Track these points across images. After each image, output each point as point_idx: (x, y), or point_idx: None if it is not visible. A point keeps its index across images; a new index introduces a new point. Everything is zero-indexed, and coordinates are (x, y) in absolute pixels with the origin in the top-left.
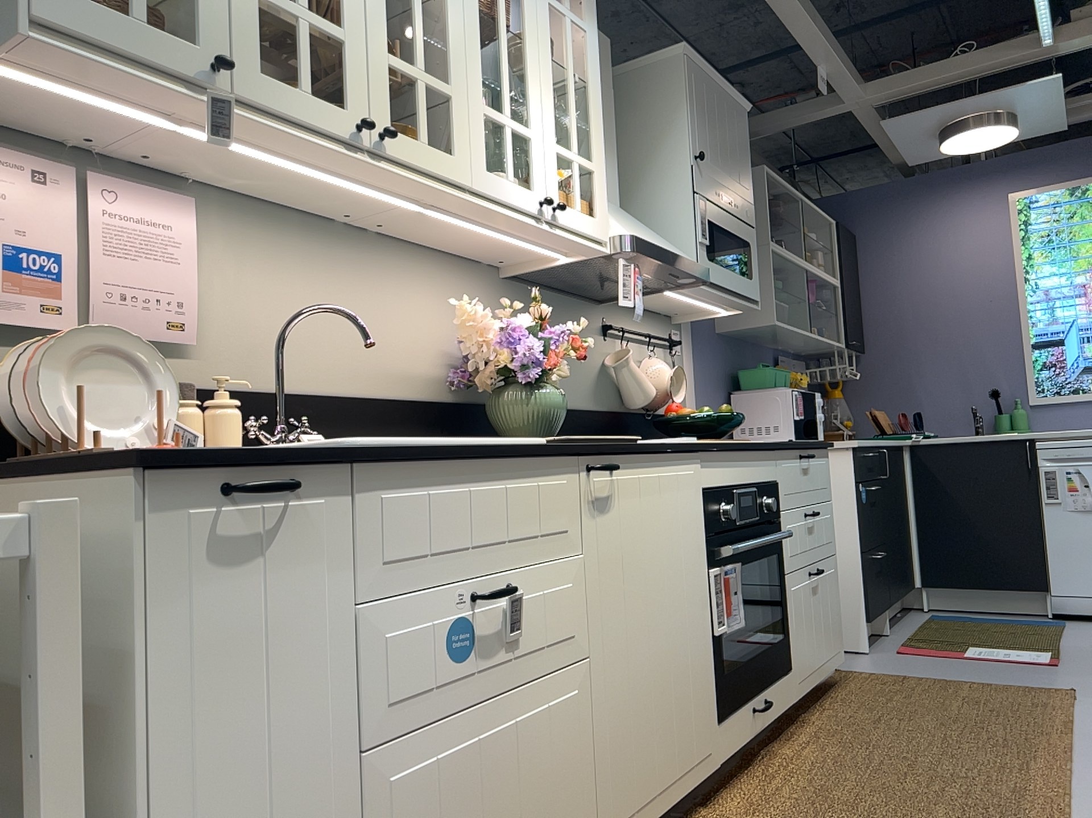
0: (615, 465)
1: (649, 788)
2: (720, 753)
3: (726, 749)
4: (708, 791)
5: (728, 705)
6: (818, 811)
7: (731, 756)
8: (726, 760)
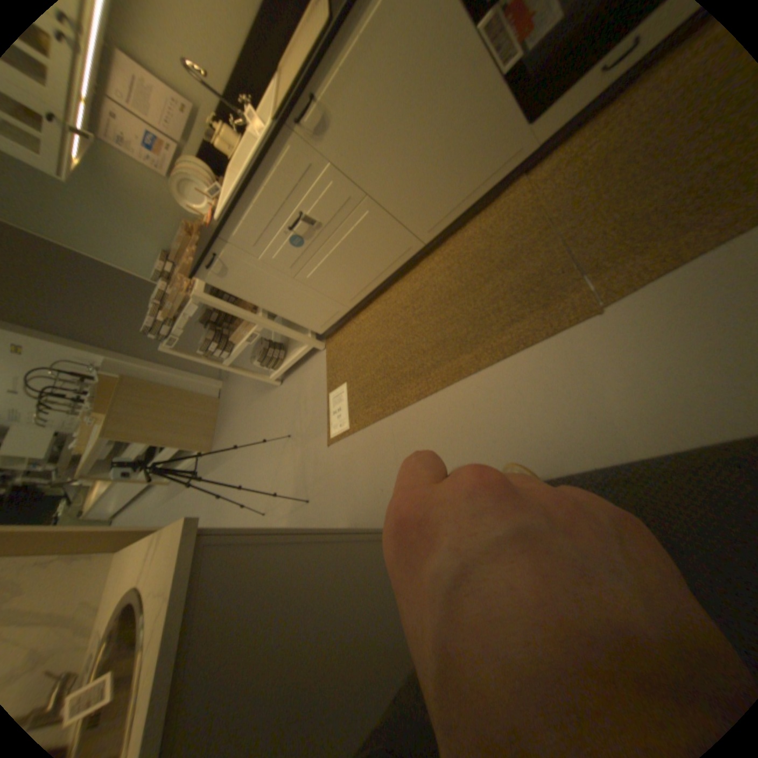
0: (313, 90)
1: (452, 204)
2: (539, 139)
3: (548, 131)
4: (554, 145)
5: (546, 102)
6: (581, 183)
7: (559, 128)
8: (550, 136)
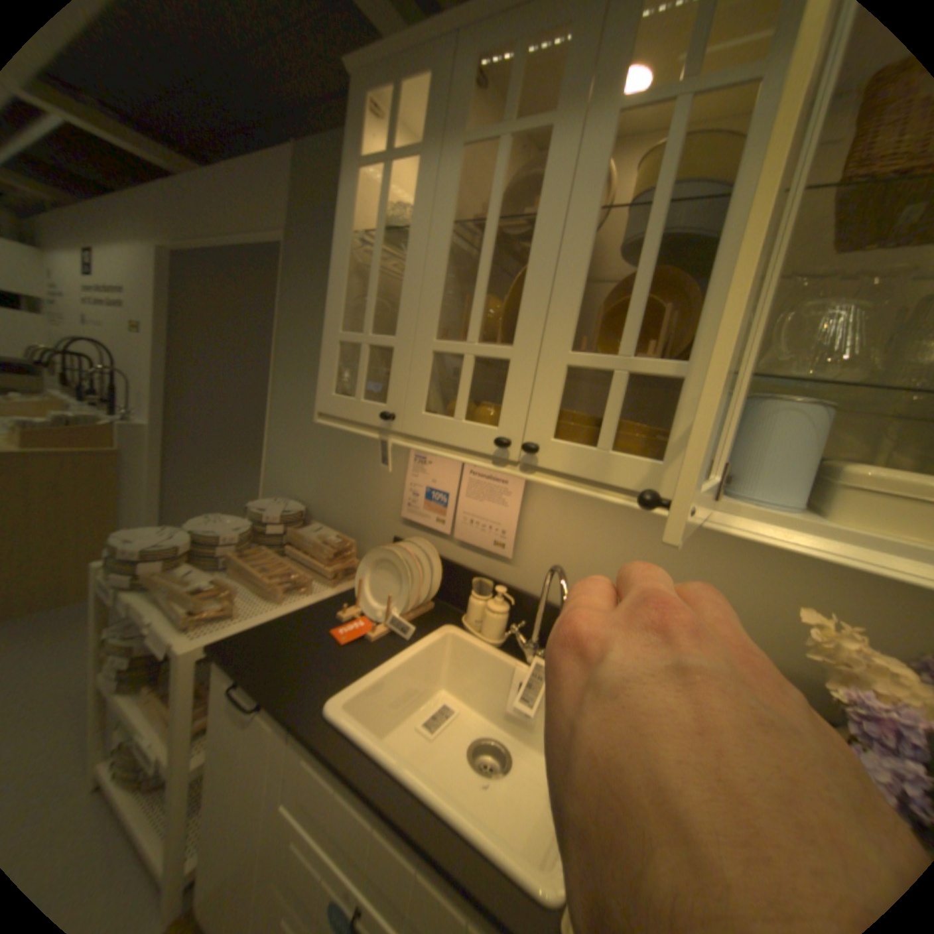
0: None
1: None
2: None
3: None
4: None
5: None
6: None
7: None
8: None
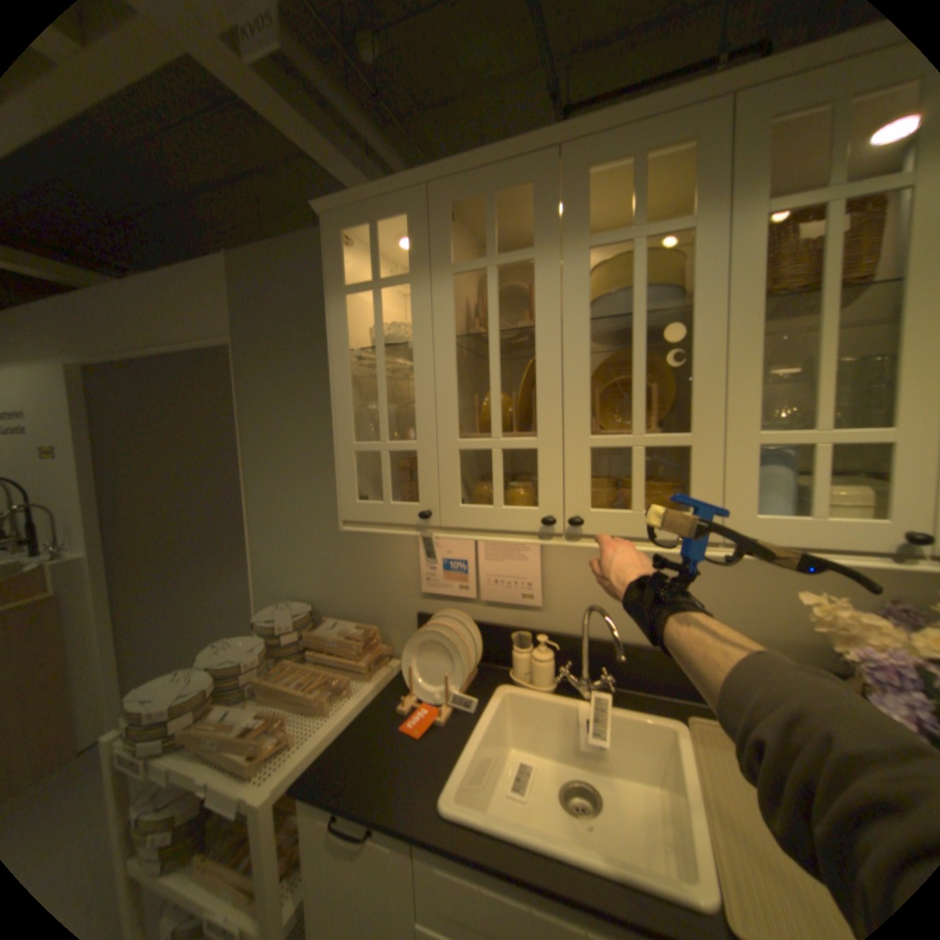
0: None
1: None
2: None
3: None
4: None
5: None
6: None
7: None
8: None
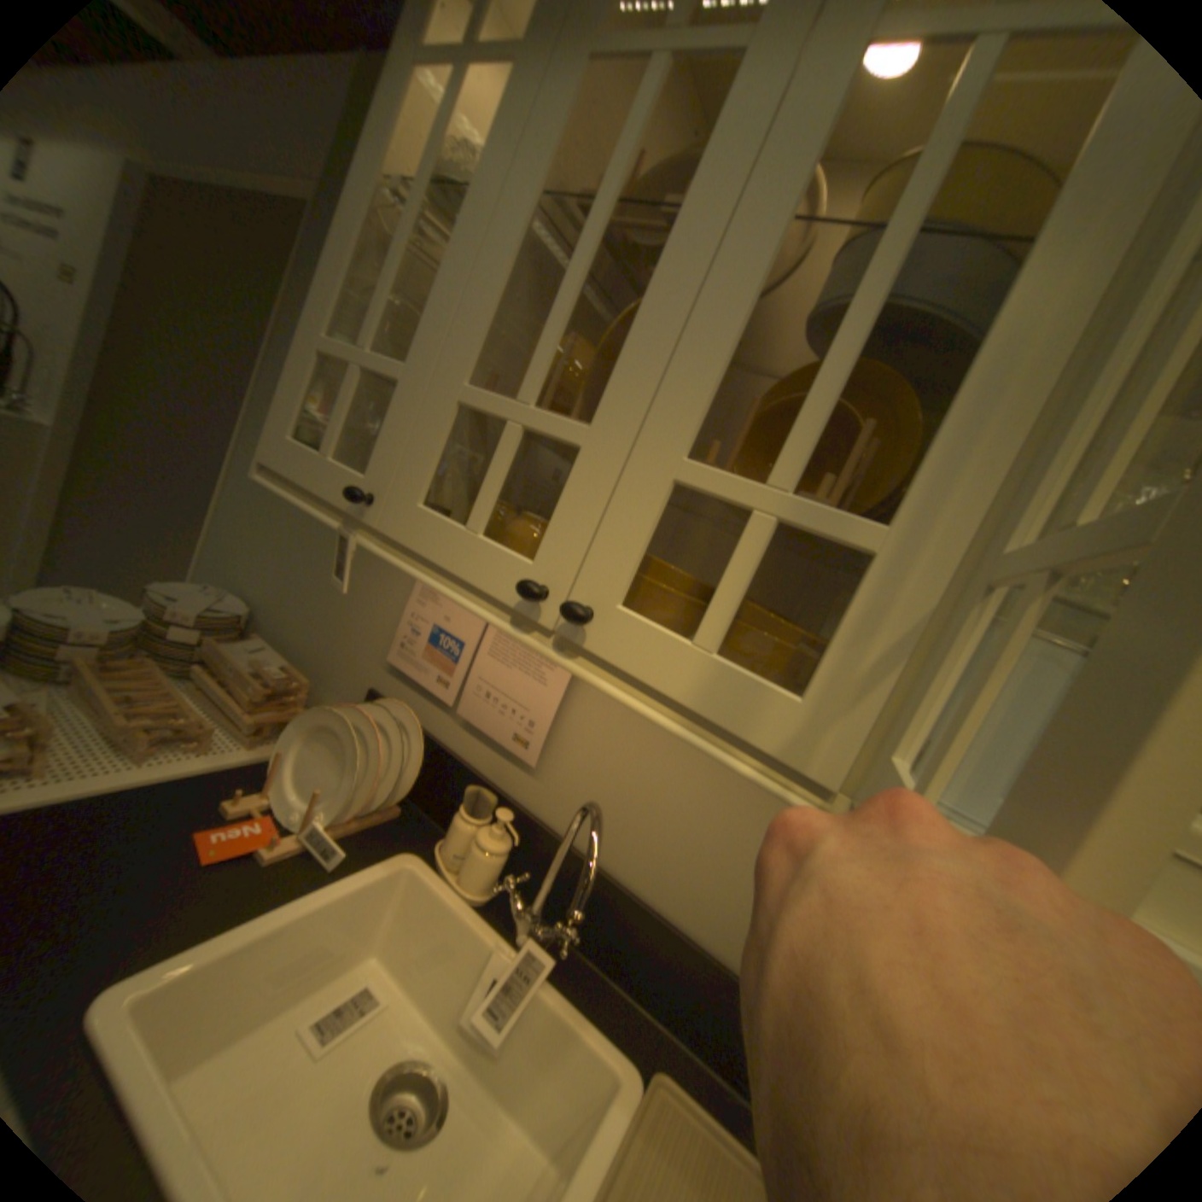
0: None
1: None
2: None
3: None
4: None
5: None
6: None
7: None
8: None
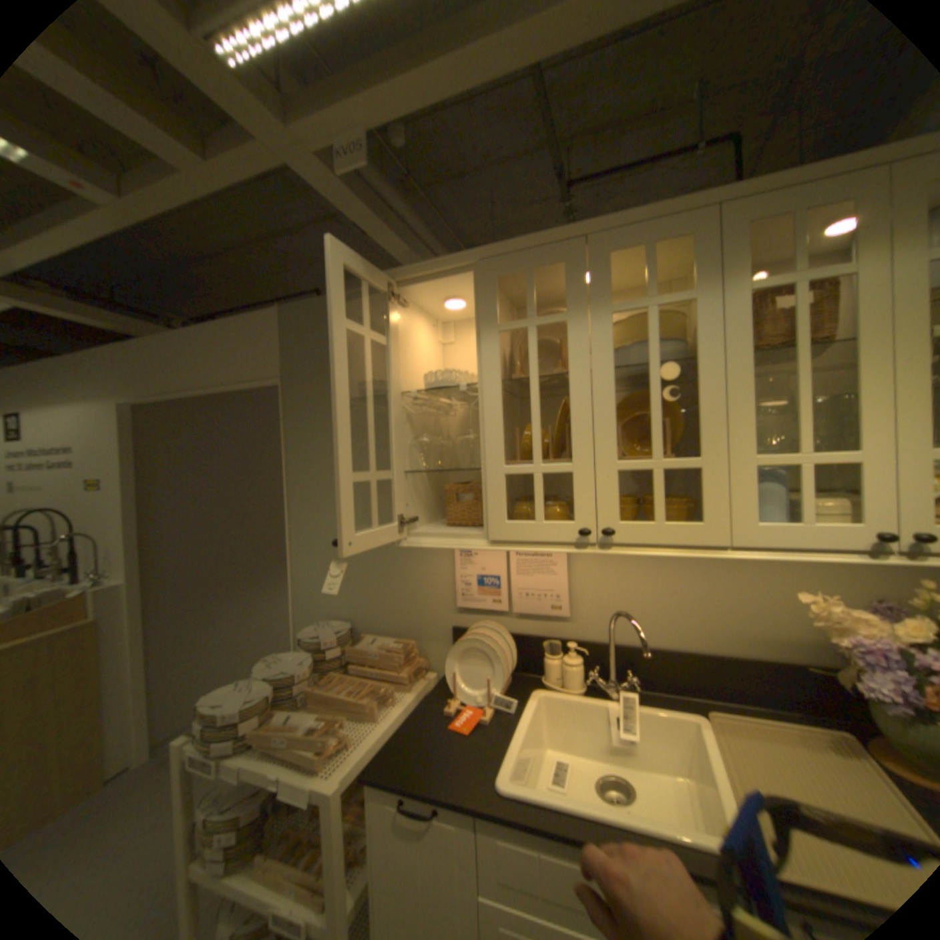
0: None
1: None
2: None
3: None
4: None
5: None
6: None
7: None
8: None
